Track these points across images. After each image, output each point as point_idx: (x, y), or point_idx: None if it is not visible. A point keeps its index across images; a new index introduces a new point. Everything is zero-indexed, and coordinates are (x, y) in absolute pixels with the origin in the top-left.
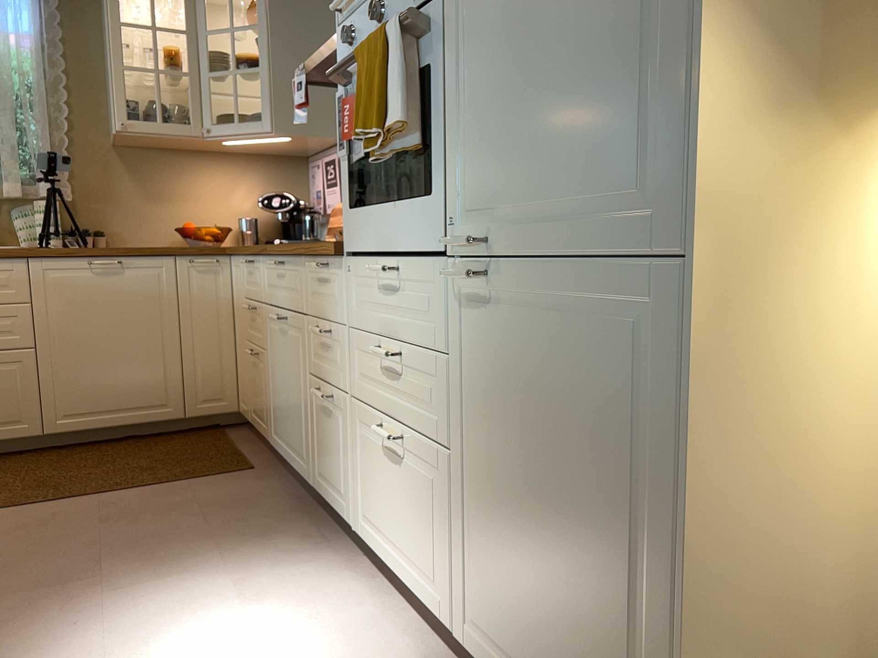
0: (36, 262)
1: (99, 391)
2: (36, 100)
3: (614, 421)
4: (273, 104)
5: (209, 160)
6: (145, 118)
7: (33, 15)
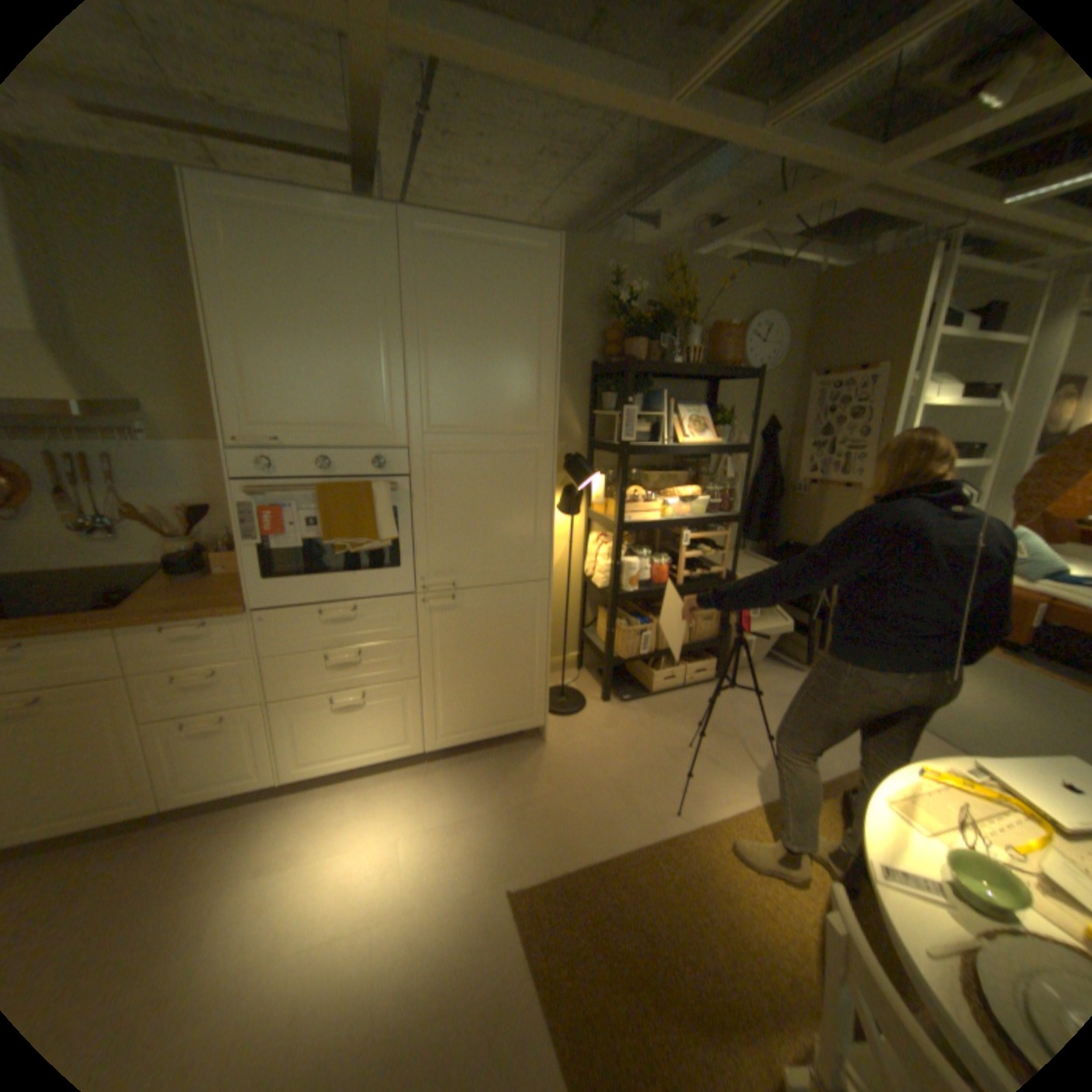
0: None
1: None
2: None
3: (517, 628)
4: None
5: None
6: None
7: None
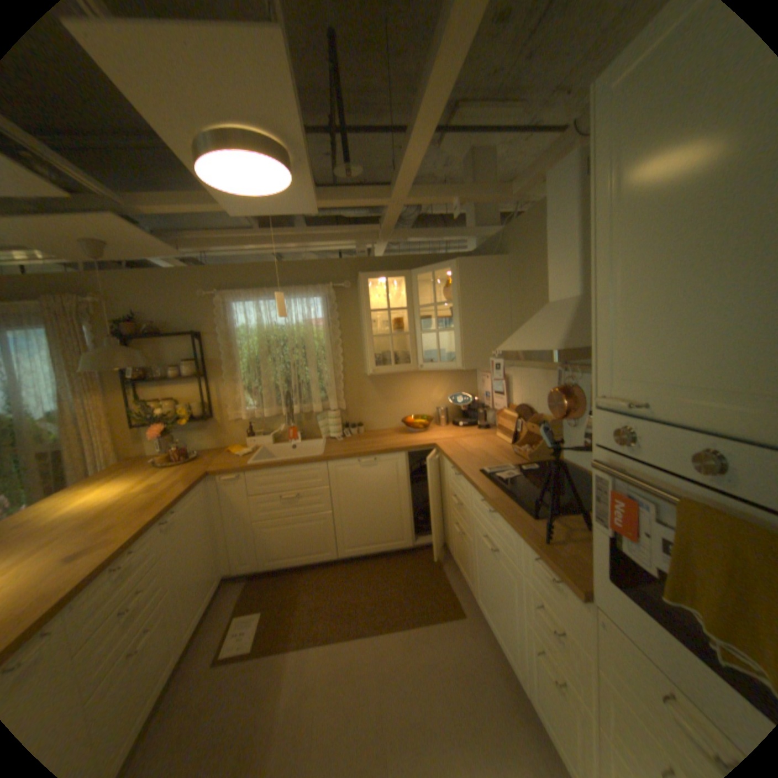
0: (331, 464)
1: (365, 534)
2: (327, 356)
3: None
4: (463, 352)
5: (417, 374)
6: (384, 363)
7: (324, 309)
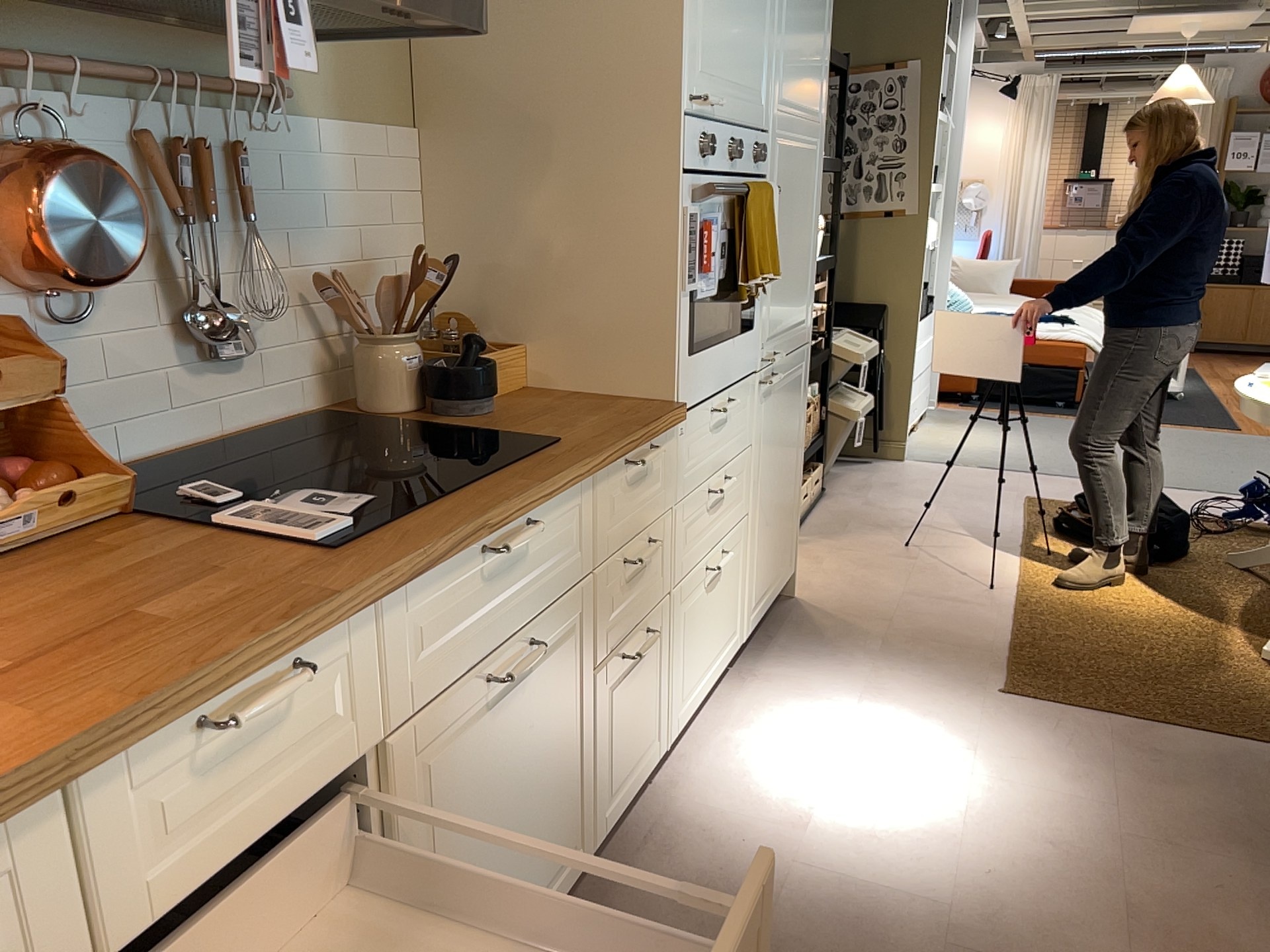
0: None
1: None
2: None
3: (795, 417)
4: None
5: None
6: None
7: None
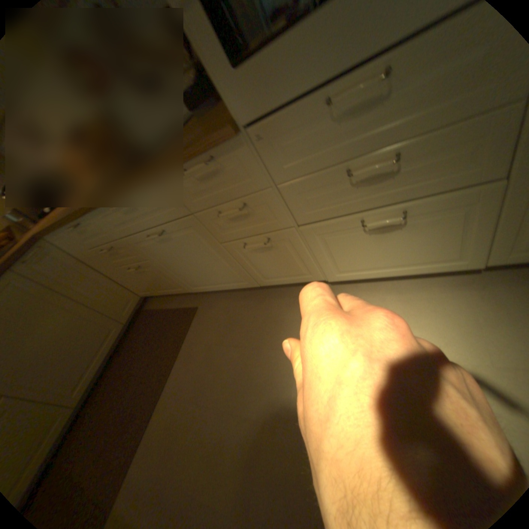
0: None
1: (72, 365)
2: None
3: None
4: None
5: None
6: None
7: None
